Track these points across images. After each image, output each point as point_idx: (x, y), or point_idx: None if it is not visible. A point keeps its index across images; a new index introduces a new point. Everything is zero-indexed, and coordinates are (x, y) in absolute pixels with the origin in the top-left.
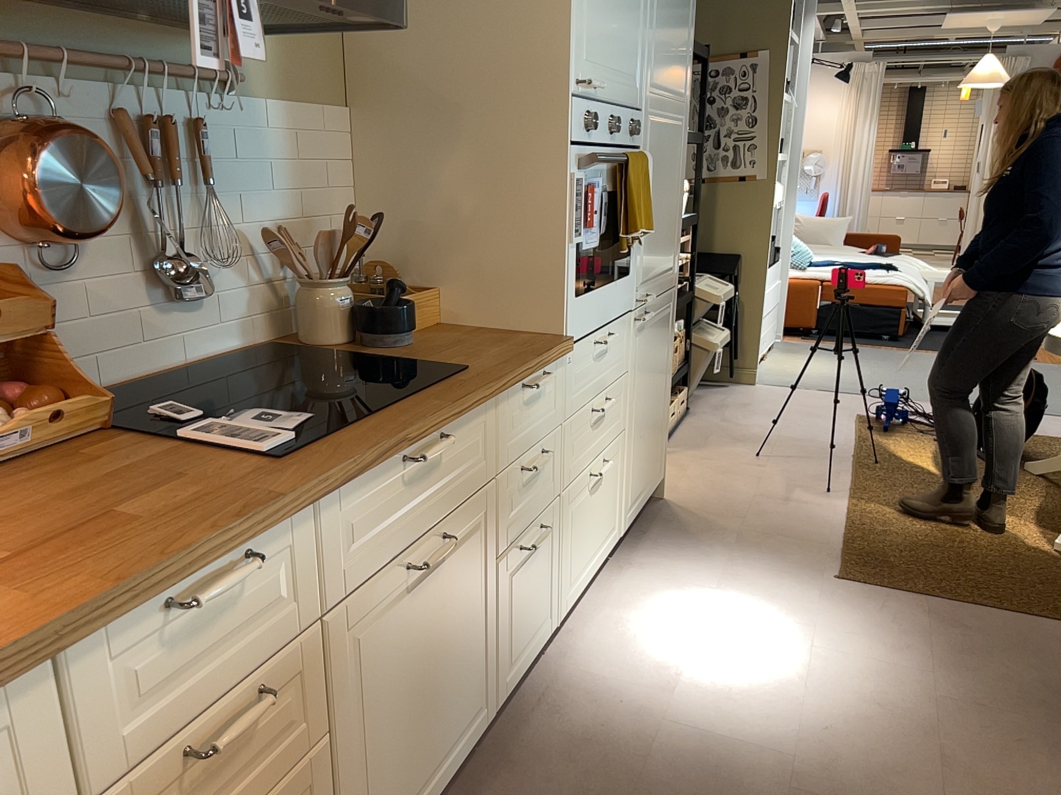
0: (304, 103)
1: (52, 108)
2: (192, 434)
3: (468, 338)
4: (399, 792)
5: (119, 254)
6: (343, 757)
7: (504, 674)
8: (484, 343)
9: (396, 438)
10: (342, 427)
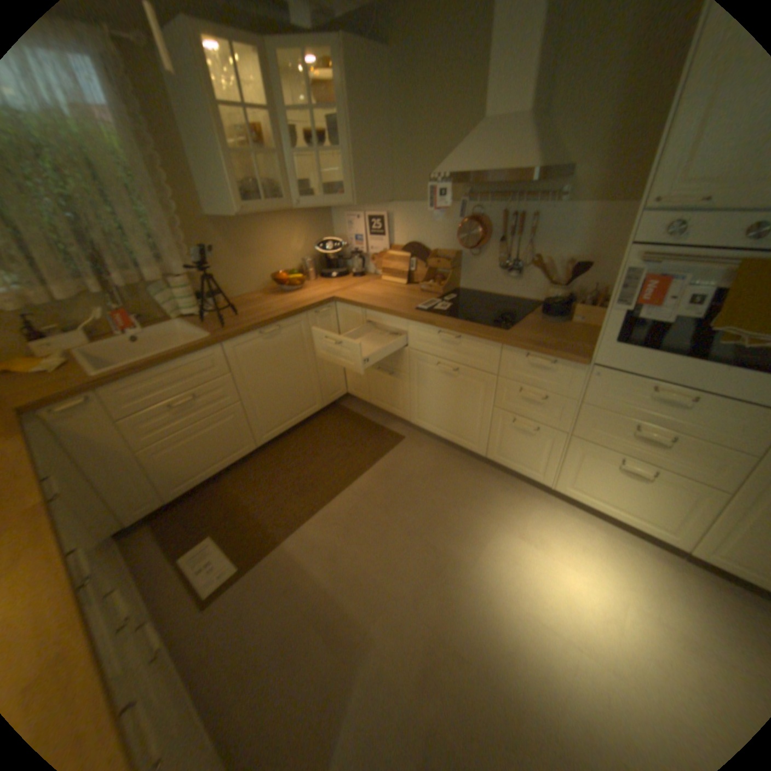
0: (613, 200)
1: (484, 211)
2: (429, 300)
3: (571, 333)
4: (431, 418)
5: (494, 255)
6: (412, 386)
7: (495, 452)
8: (559, 336)
9: (432, 322)
10: (436, 315)
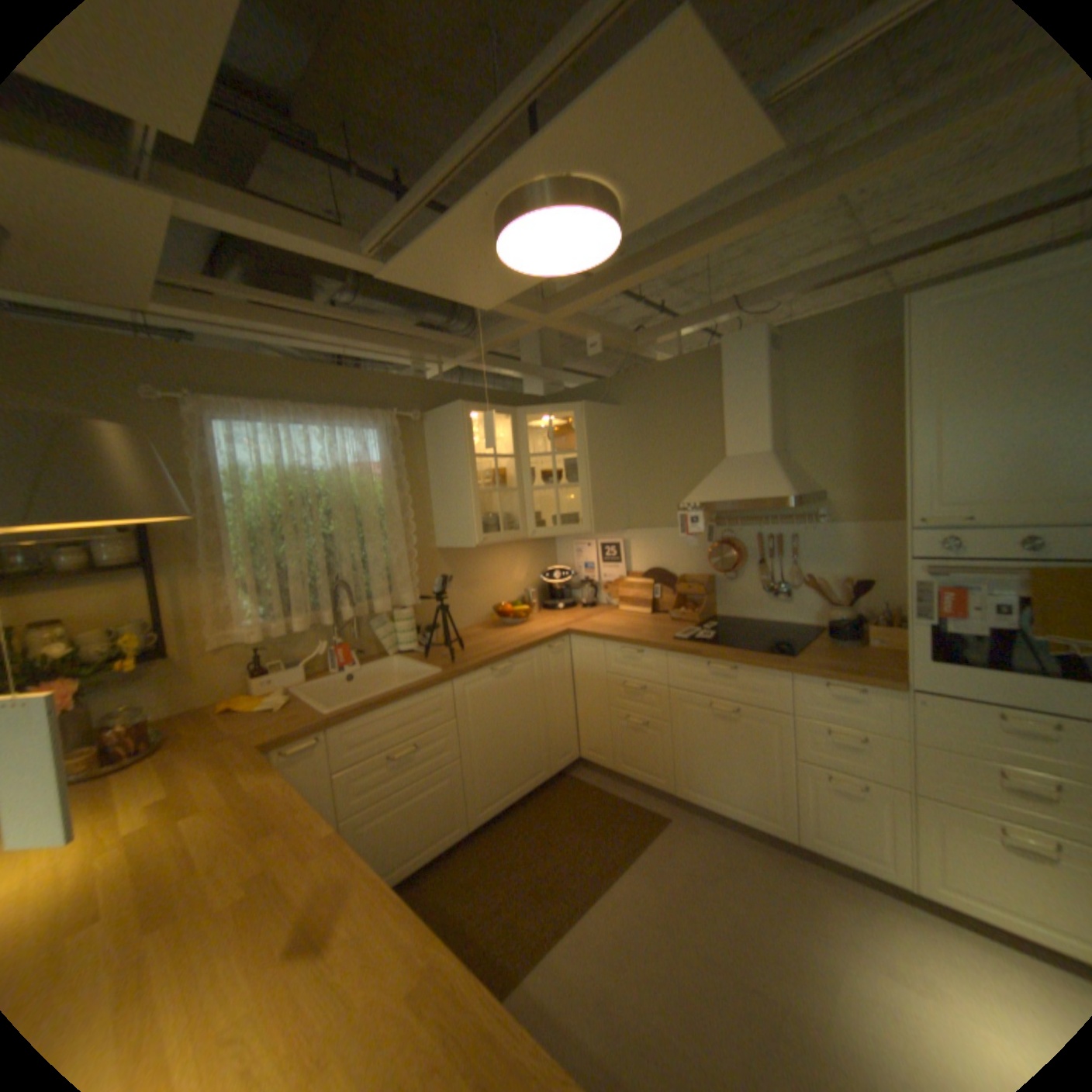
0: (876, 521)
1: (736, 534)
2: (687, 629)
3: (874, 659)
4: (708, 787)
5: (755, 578)
6: (678, 740)
7: (812, 835)
8: (860, 662)
9: (699, 652)
10: (701, 644)
